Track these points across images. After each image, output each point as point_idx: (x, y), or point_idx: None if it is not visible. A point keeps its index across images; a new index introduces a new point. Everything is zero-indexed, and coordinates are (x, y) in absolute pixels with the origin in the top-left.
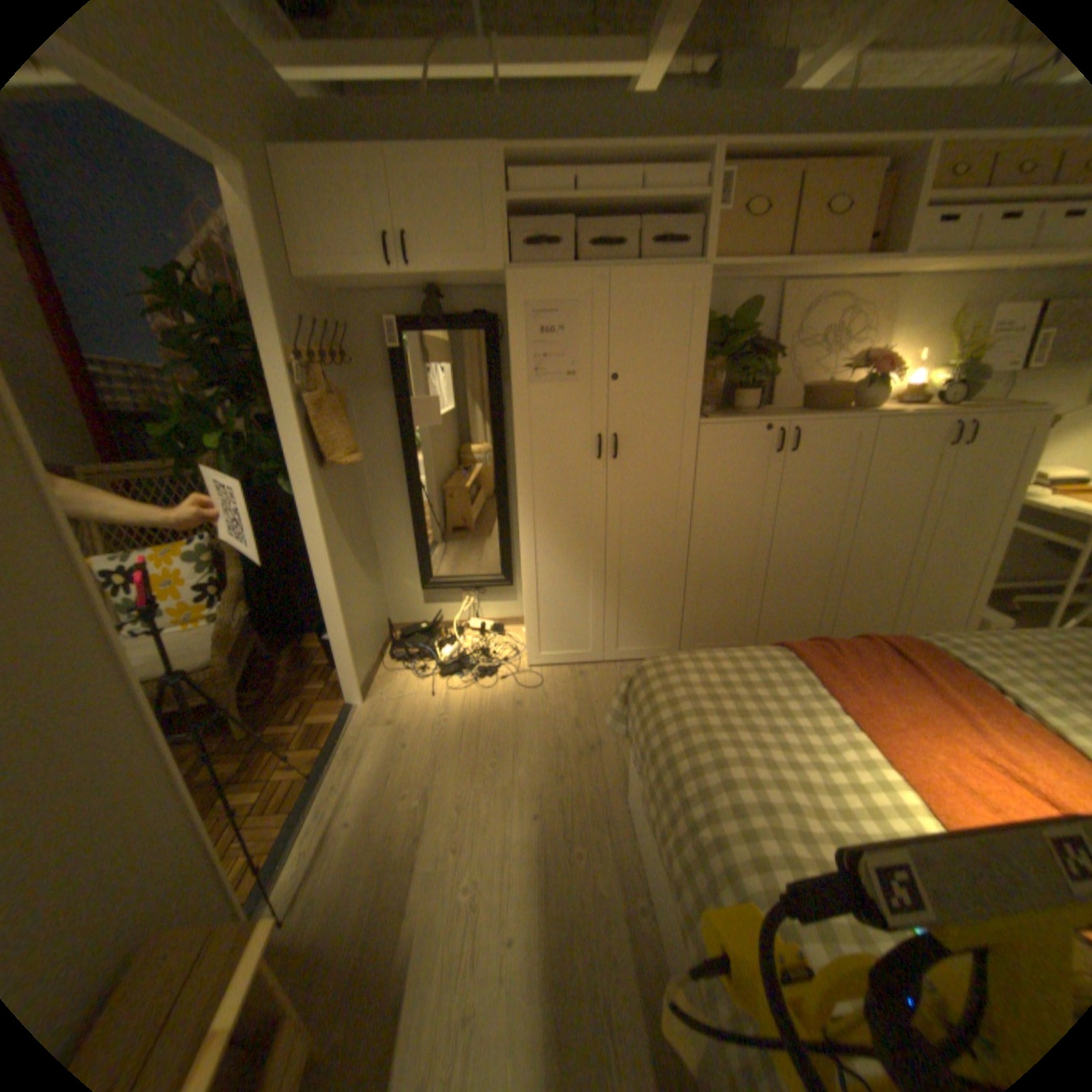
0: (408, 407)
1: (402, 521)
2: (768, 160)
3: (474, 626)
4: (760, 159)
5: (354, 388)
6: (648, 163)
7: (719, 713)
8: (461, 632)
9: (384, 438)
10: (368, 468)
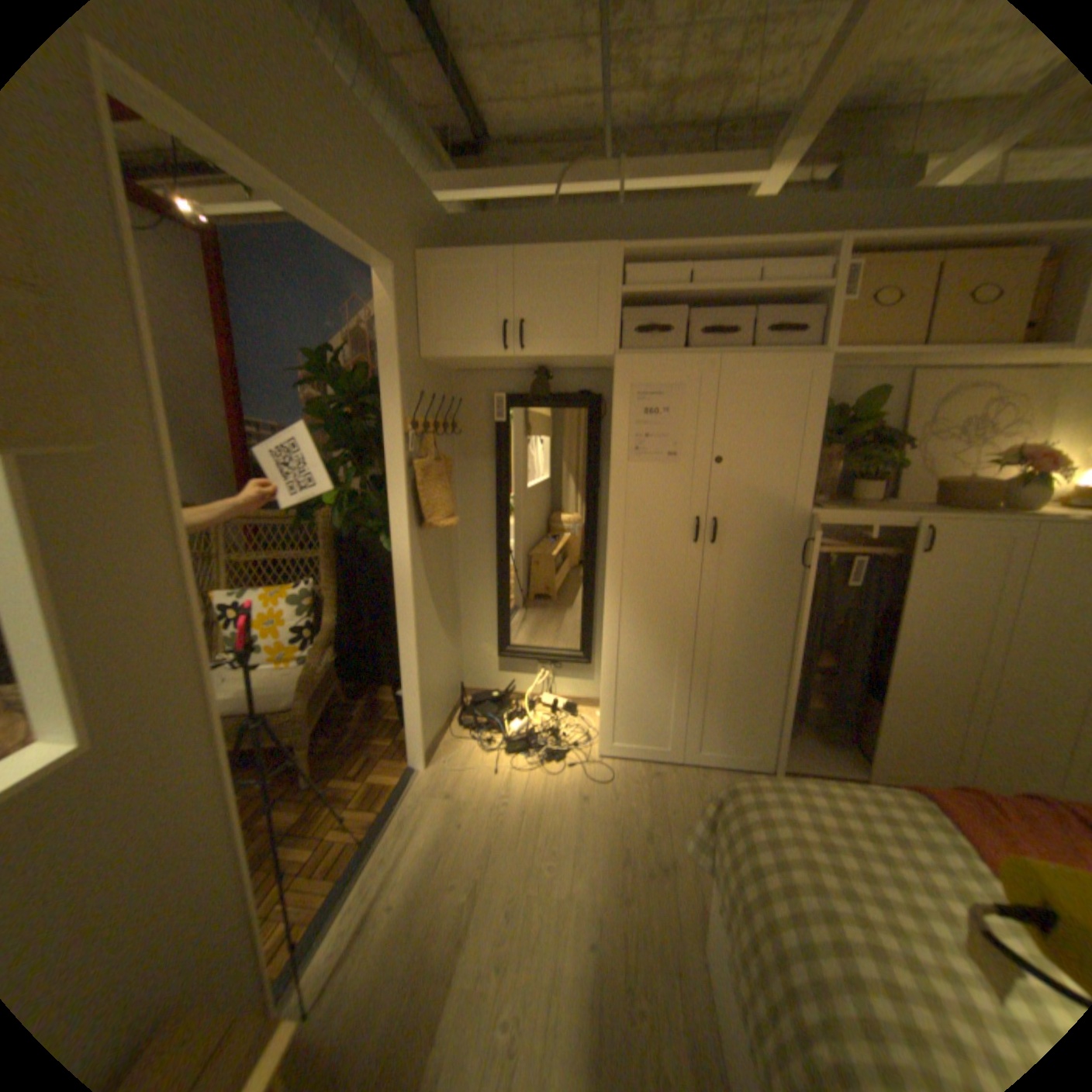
0: (507, 477)
1: (487, 585)
2: (899, 252)
3: (545, 702)
4: (891, 251)
5: (460, 456)
6: (766, 258)
7: (836, 872)
8: (531, 707)
9: (481, 504)
10: (463, 531)
